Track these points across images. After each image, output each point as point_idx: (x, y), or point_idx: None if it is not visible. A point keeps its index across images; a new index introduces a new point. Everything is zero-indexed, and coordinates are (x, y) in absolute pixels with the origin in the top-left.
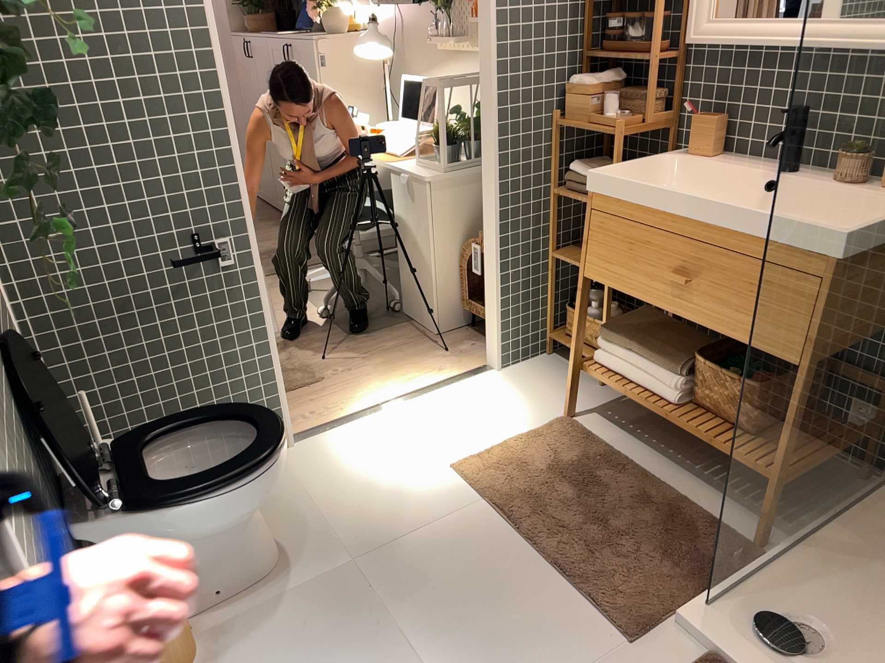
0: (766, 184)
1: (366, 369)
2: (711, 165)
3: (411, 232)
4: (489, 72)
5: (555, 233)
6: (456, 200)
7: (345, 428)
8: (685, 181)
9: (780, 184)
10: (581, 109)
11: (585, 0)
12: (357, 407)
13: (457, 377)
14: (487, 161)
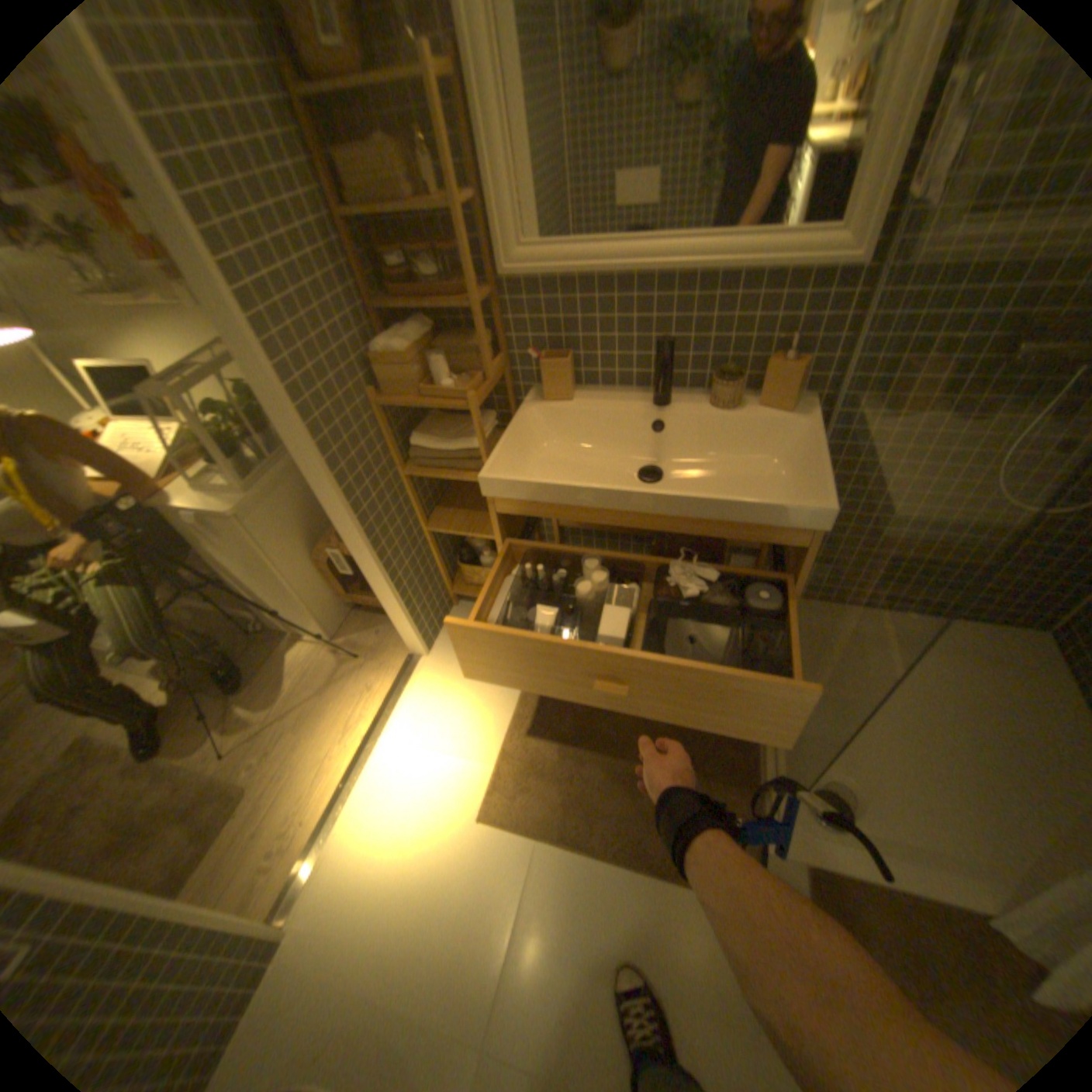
0: (647, 418)
1: (283, 737)
2: (578, 406)
3: (234, 561)
4: (268, 378)
5: (423, 510)
6: (274, 509)
7: (325, 850)
8: (555, 429)
9: (663, 417)
10: (401, 376)
11: (337, 225)
12: (315, 803)
13: (389, 683)
14: (319, 483)
